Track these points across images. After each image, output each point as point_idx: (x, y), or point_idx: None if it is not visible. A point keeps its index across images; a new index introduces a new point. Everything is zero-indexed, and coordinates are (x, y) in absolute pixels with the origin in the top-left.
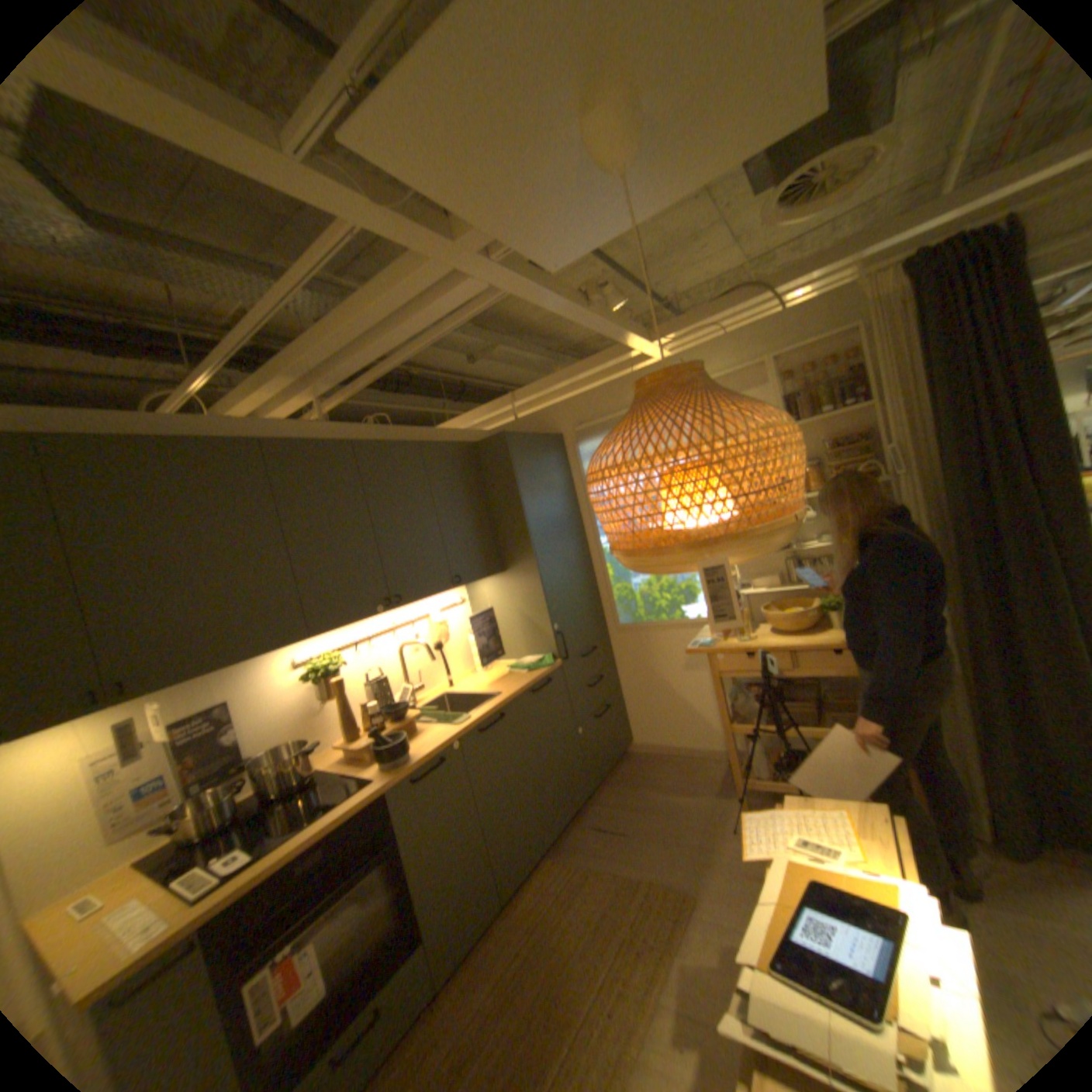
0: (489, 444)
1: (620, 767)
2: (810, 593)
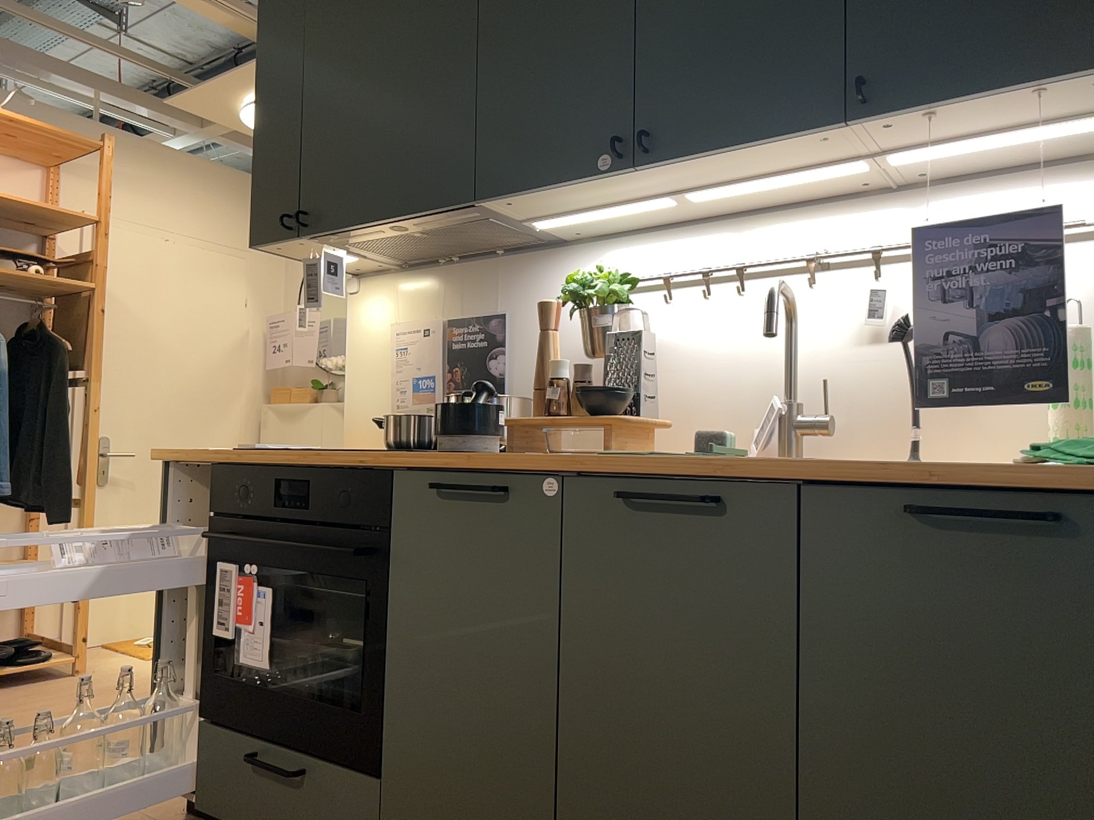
0: None
1: None
2: None
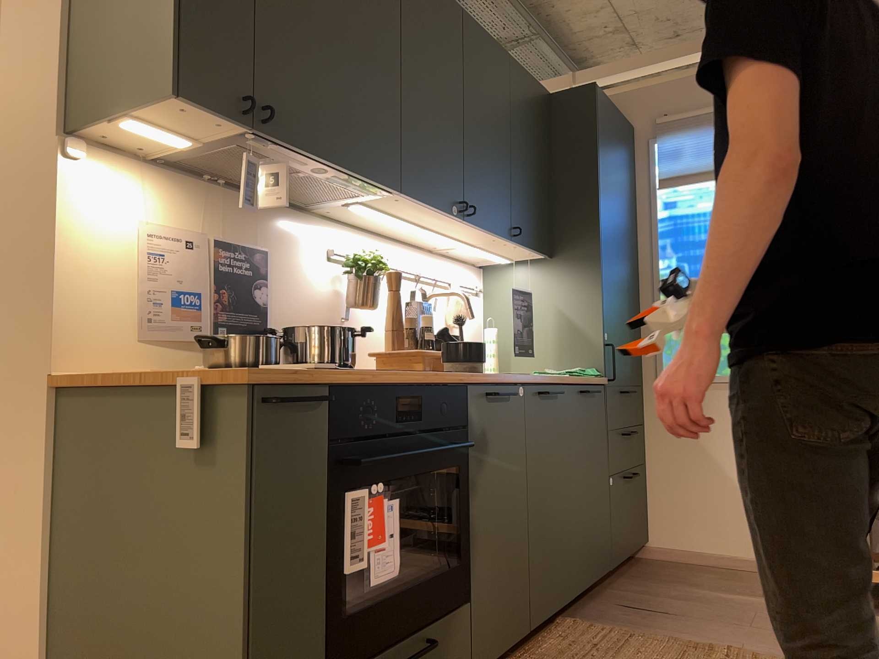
0: (569, 97)
1: (633, 565)
2: None
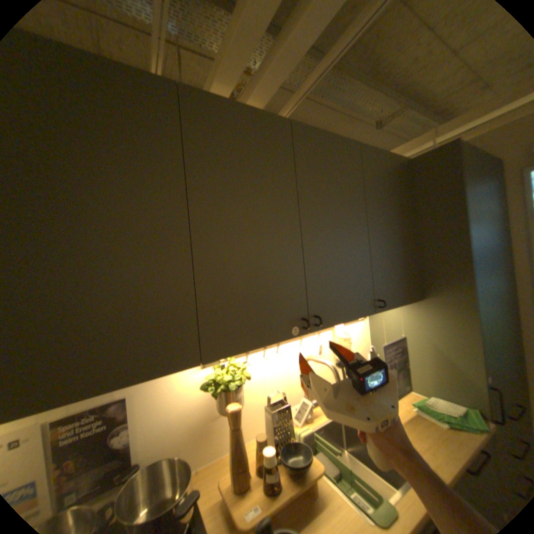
0: (431, 156)
1: None
2: None
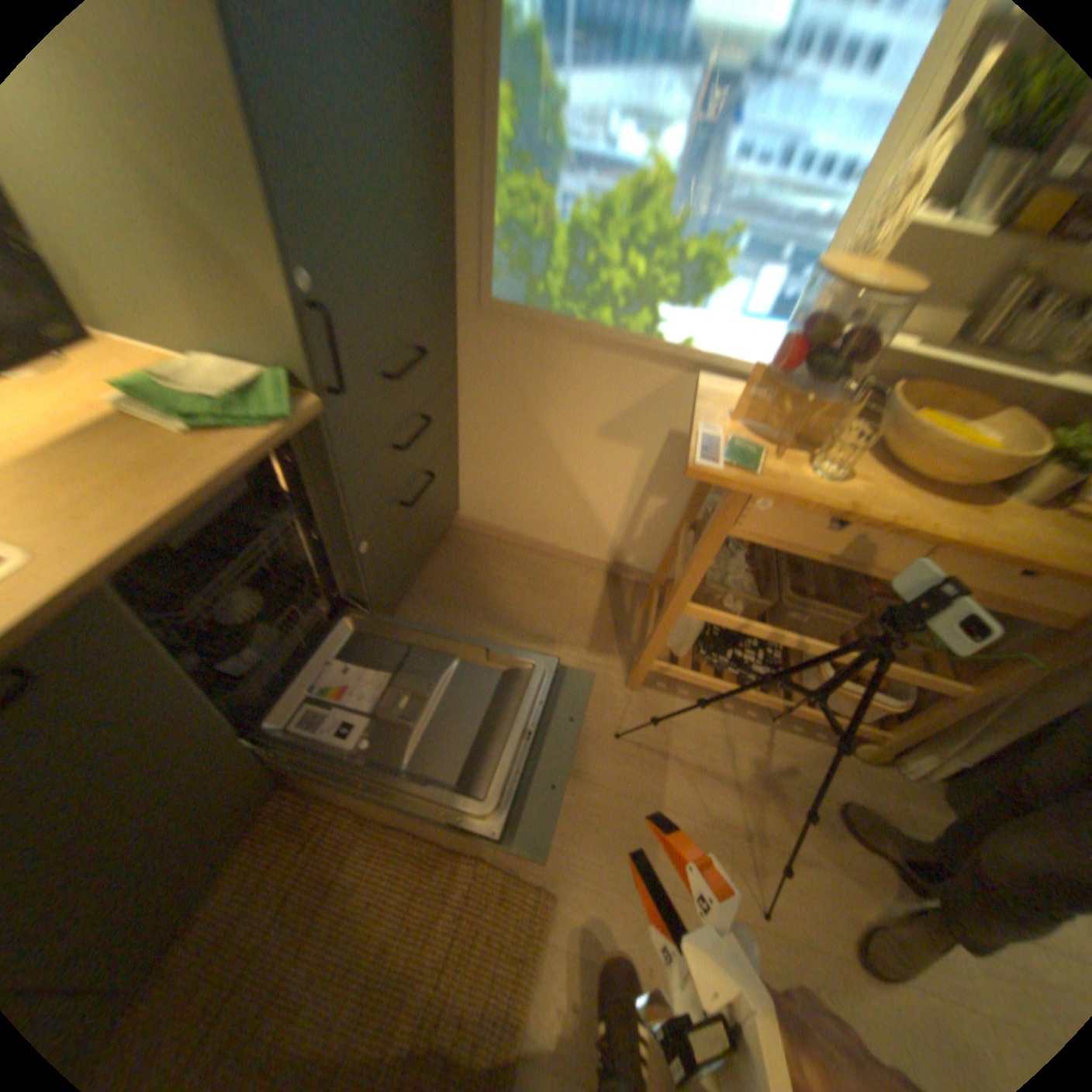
0: None
1: (431, 554)
2: (965, 371)
